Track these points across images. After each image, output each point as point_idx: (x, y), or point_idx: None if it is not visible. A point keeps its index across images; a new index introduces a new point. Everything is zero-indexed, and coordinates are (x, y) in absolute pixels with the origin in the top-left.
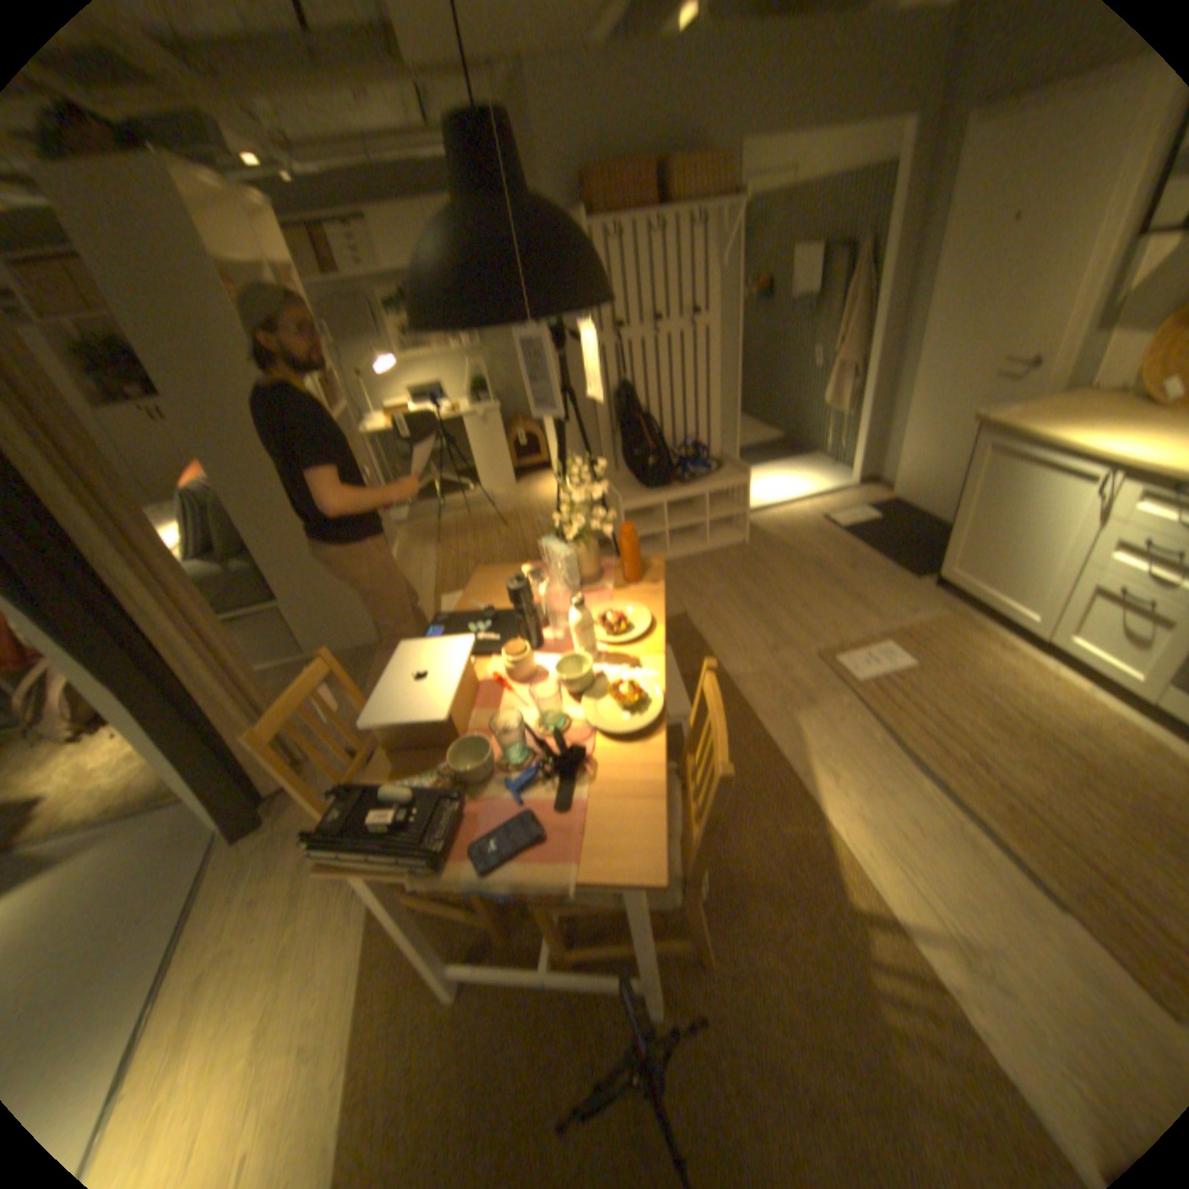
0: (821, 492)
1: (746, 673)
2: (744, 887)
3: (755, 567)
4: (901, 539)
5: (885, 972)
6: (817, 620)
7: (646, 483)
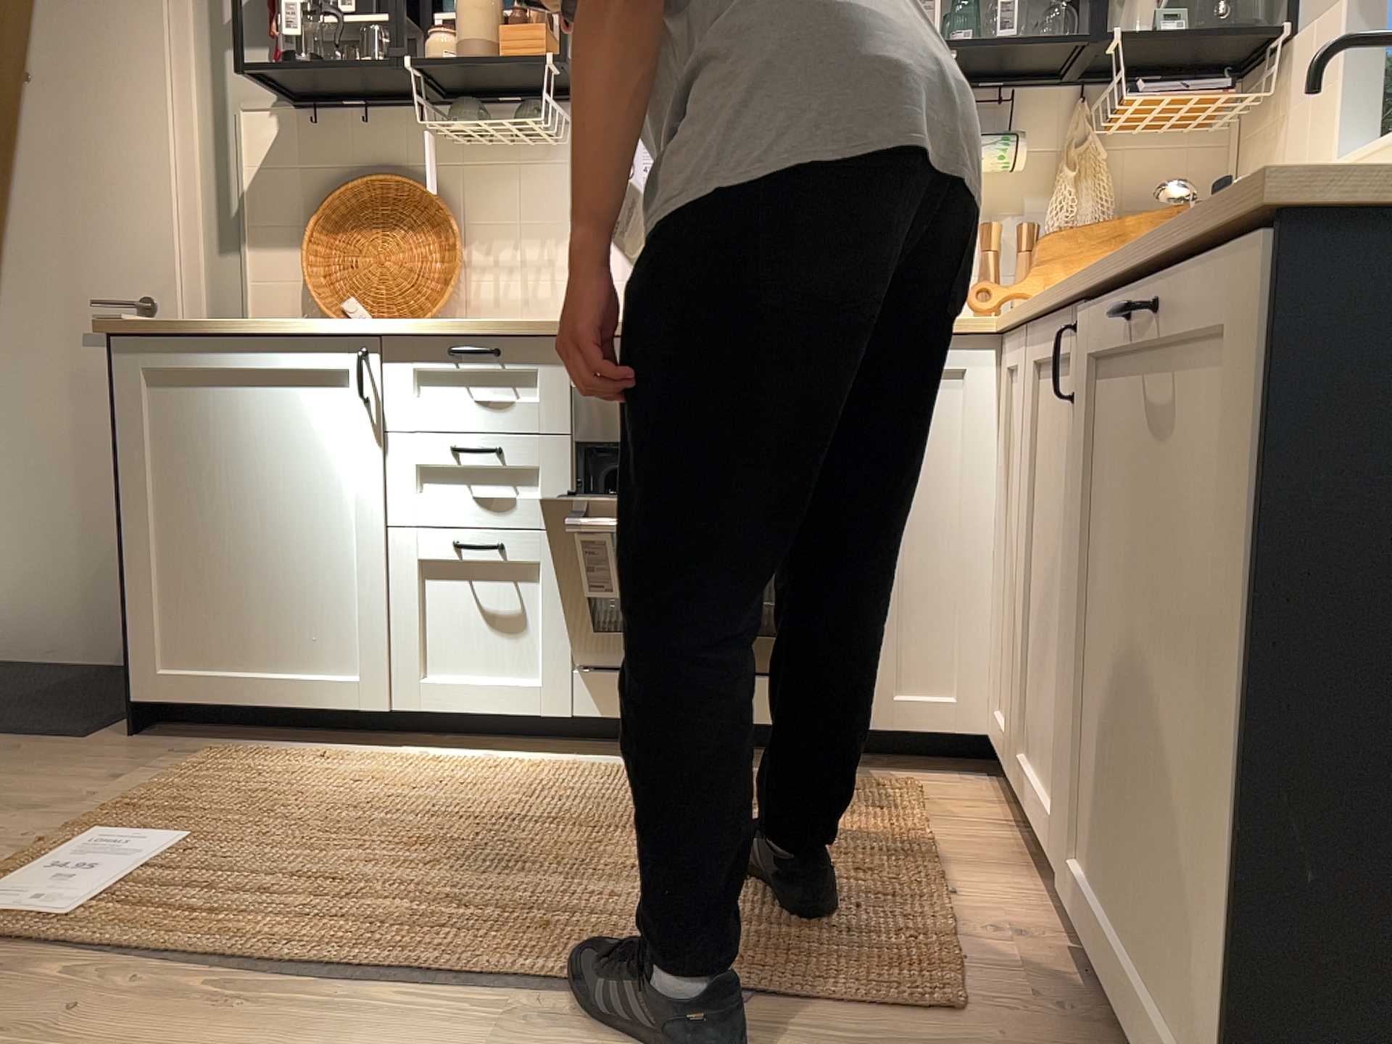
0: None
1: None
2: None
3: None
4: None
5: None
6: None
7: None
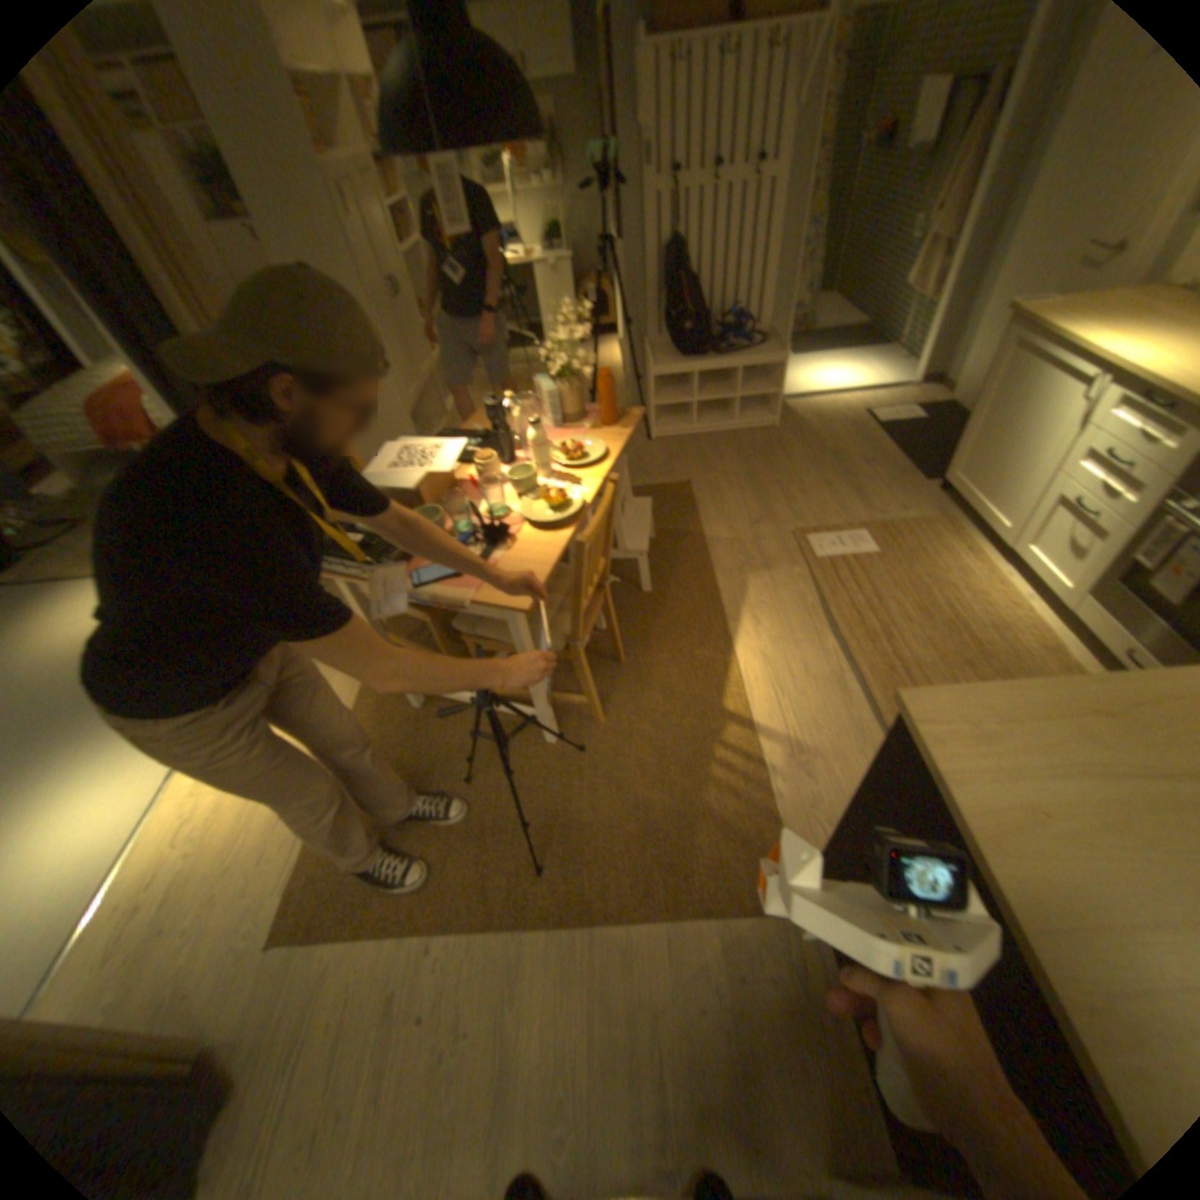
0: (877, 384)
1: (720, 536)
2: (646, 680)
3: (773, 449)
4: (932, 441)
5: (725, 747)
6: (807, 502)
7: (684, 348)
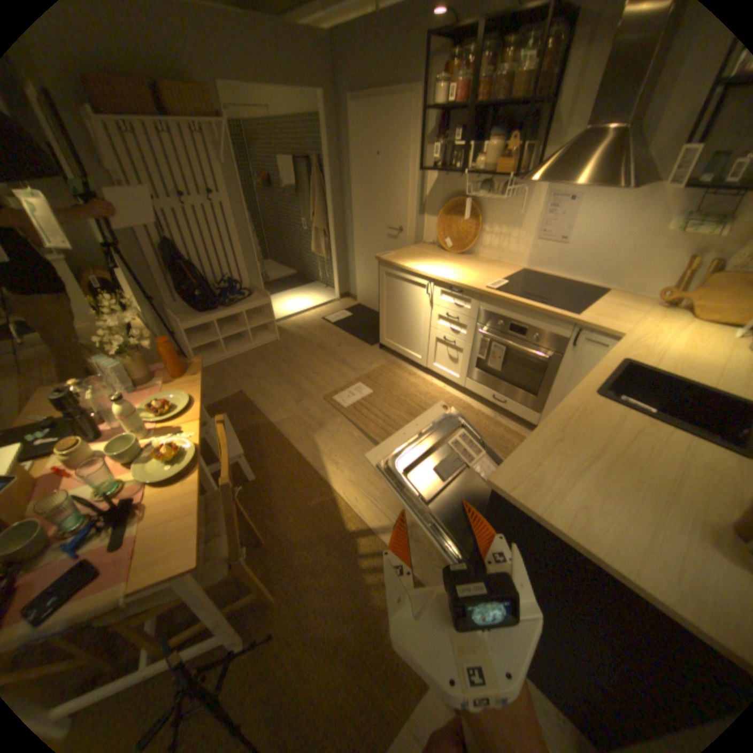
0: (320, 303)
1: (283, 418)
2: (289, 545)
3: (285, 353)
4: (362, 326)
5: (365, 557)
6: (322, 378)
7: (200, 307)
